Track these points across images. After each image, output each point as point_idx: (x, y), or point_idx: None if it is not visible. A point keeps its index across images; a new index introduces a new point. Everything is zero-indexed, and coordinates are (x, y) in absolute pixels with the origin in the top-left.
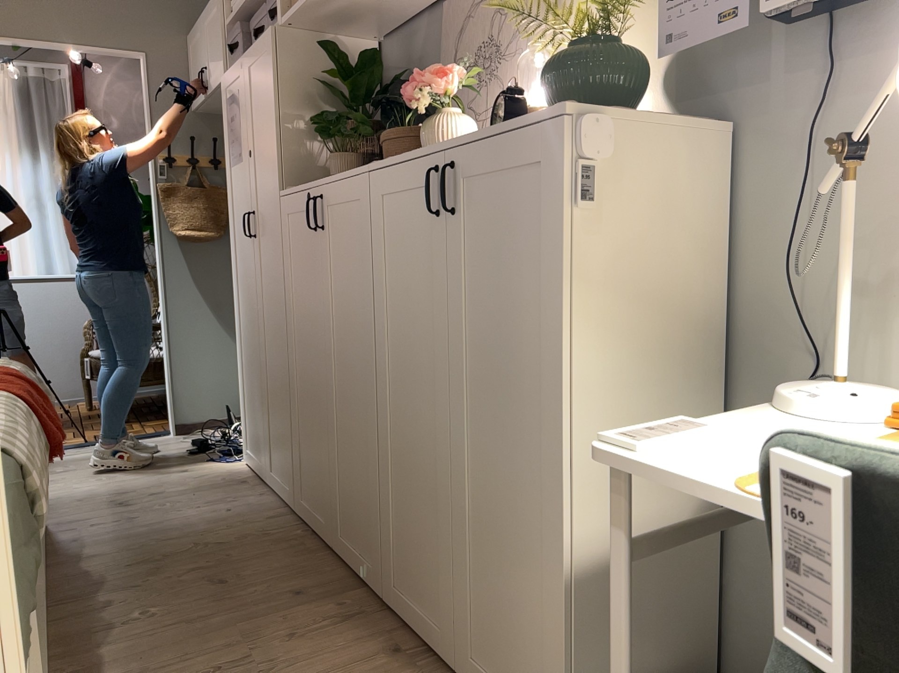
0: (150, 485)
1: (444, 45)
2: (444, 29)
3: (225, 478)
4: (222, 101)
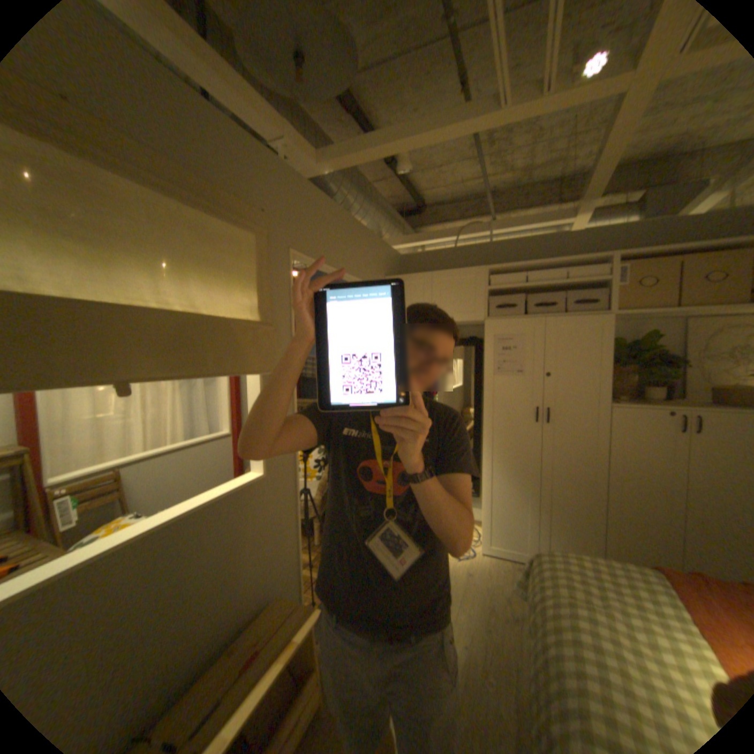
0: (485, 597)
1: (689, 340)
2: (690, 332)
3: (505, 573)
4: (488, 336)
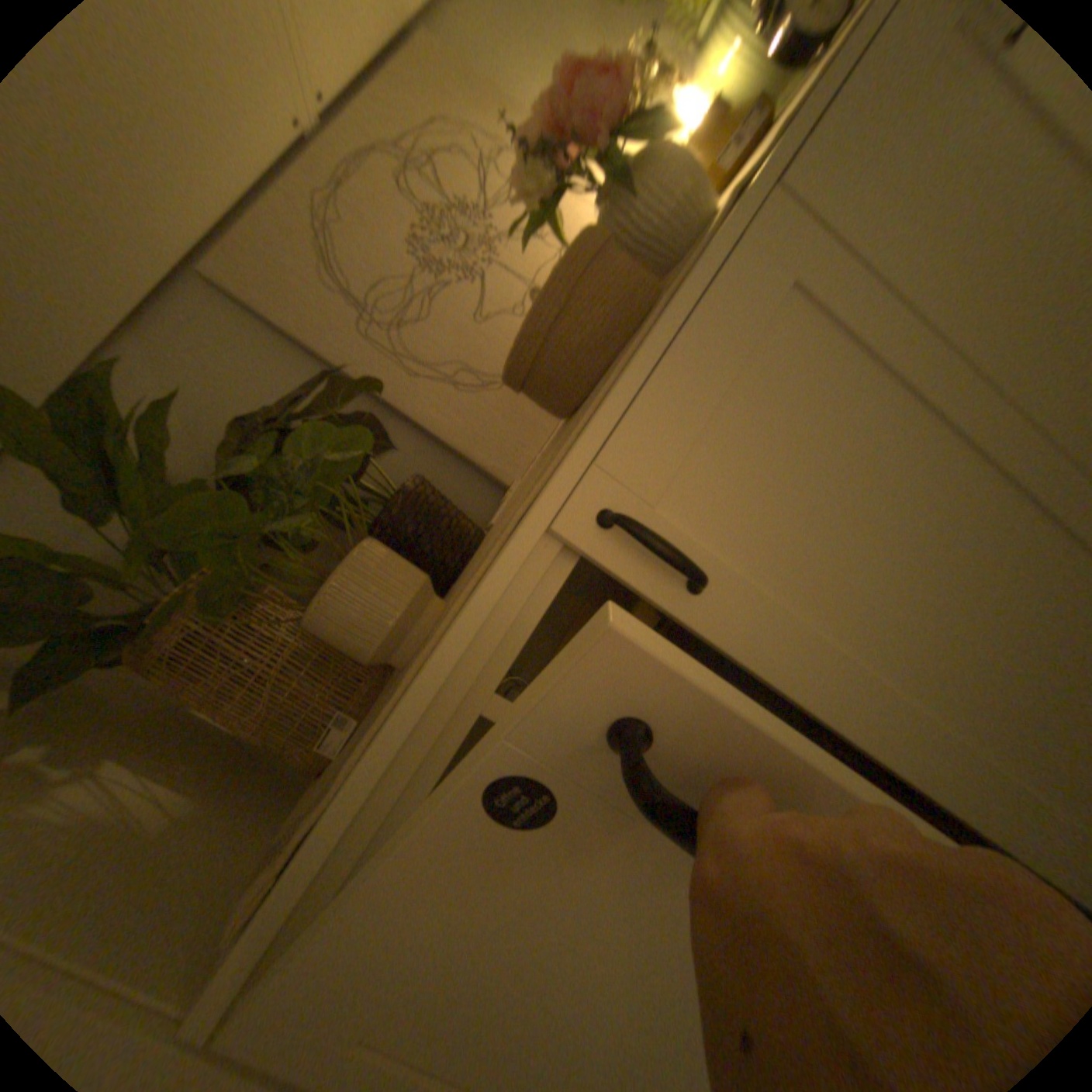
0: None
1: (288, 317)
2: (259, 296)
3: None
4: None
